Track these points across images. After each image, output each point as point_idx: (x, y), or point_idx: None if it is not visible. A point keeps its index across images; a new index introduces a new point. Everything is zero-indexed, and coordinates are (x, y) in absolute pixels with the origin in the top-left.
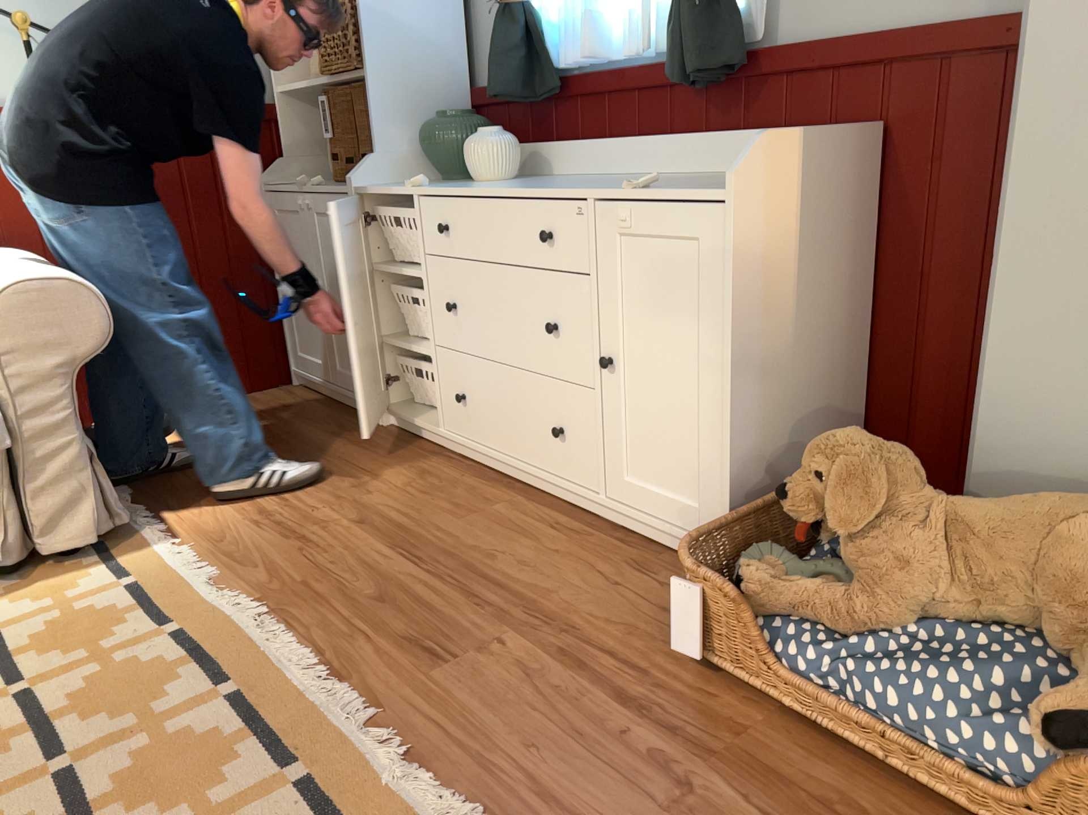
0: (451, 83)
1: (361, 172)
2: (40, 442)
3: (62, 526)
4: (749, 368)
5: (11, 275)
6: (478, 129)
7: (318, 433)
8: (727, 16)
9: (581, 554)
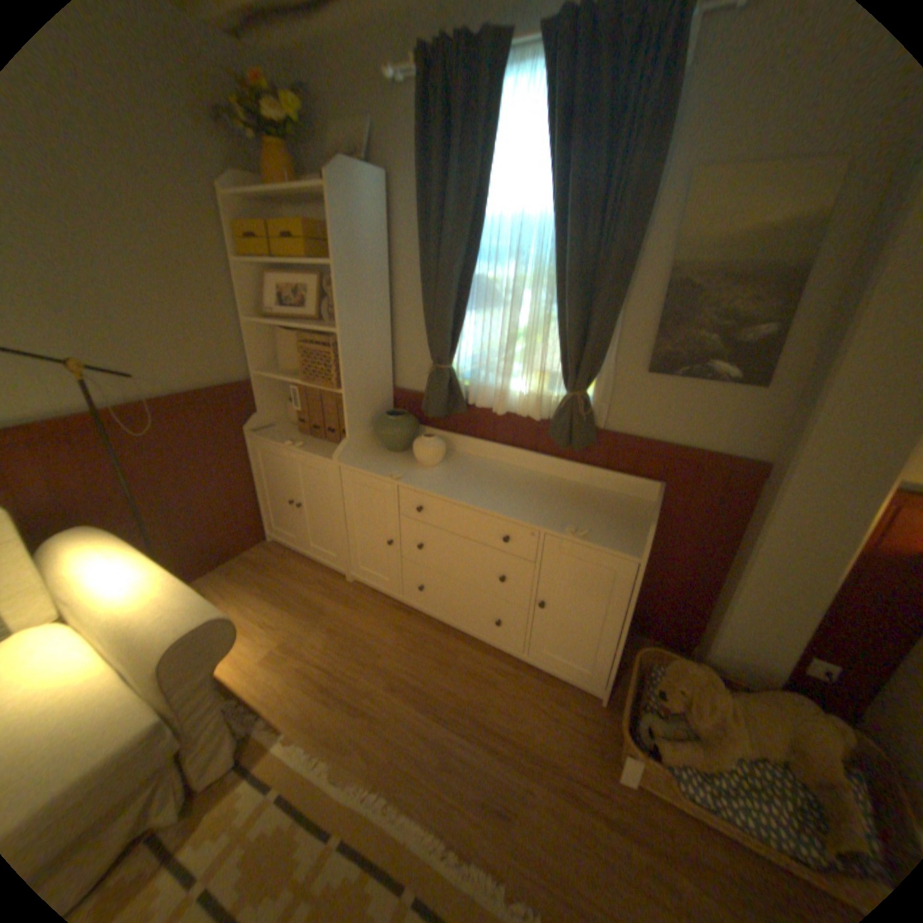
0: (385, 386)
1: (343, 451)
2: (193, 728)
3: (209, 767)
4: (629, 623)
5: (148, 615)
6: (415, 427)
7: (312, 595)
8: (591, 416)
9: (525, 696)
